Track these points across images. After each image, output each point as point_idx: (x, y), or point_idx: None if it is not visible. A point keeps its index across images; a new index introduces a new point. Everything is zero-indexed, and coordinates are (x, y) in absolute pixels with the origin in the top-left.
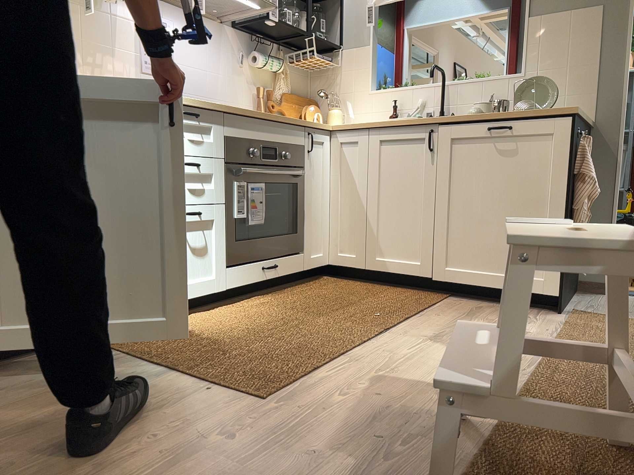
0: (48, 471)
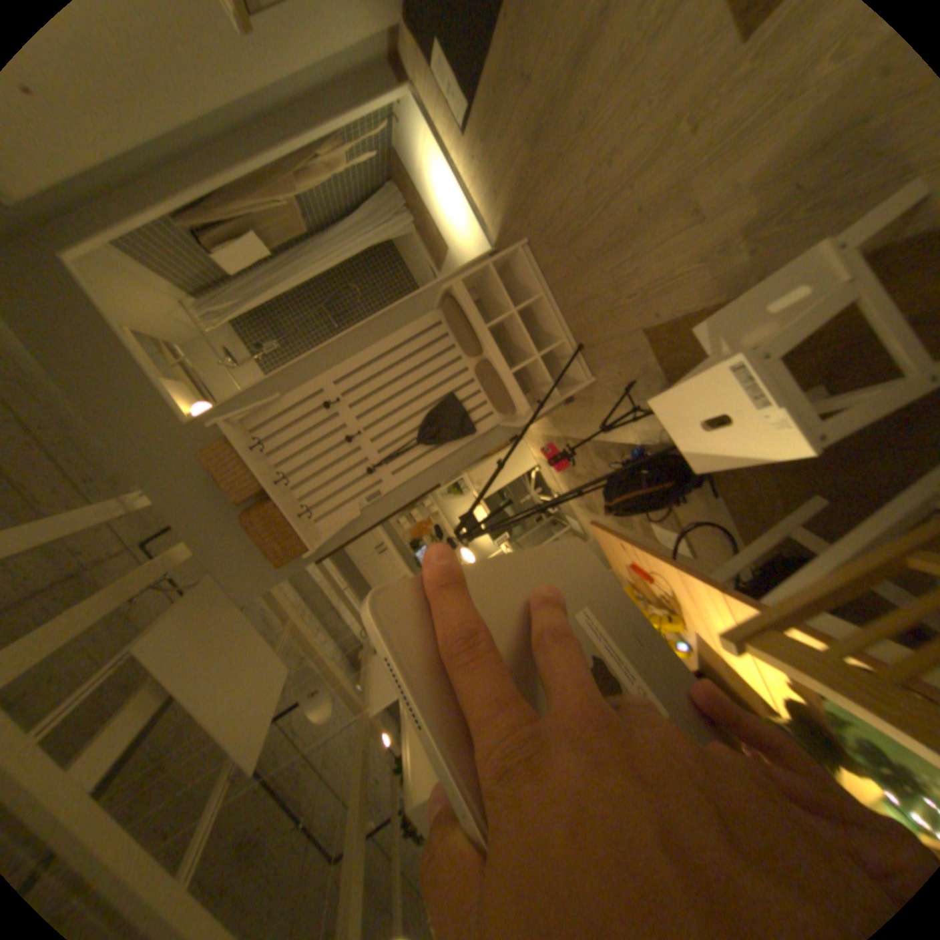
0: (603, 123)
